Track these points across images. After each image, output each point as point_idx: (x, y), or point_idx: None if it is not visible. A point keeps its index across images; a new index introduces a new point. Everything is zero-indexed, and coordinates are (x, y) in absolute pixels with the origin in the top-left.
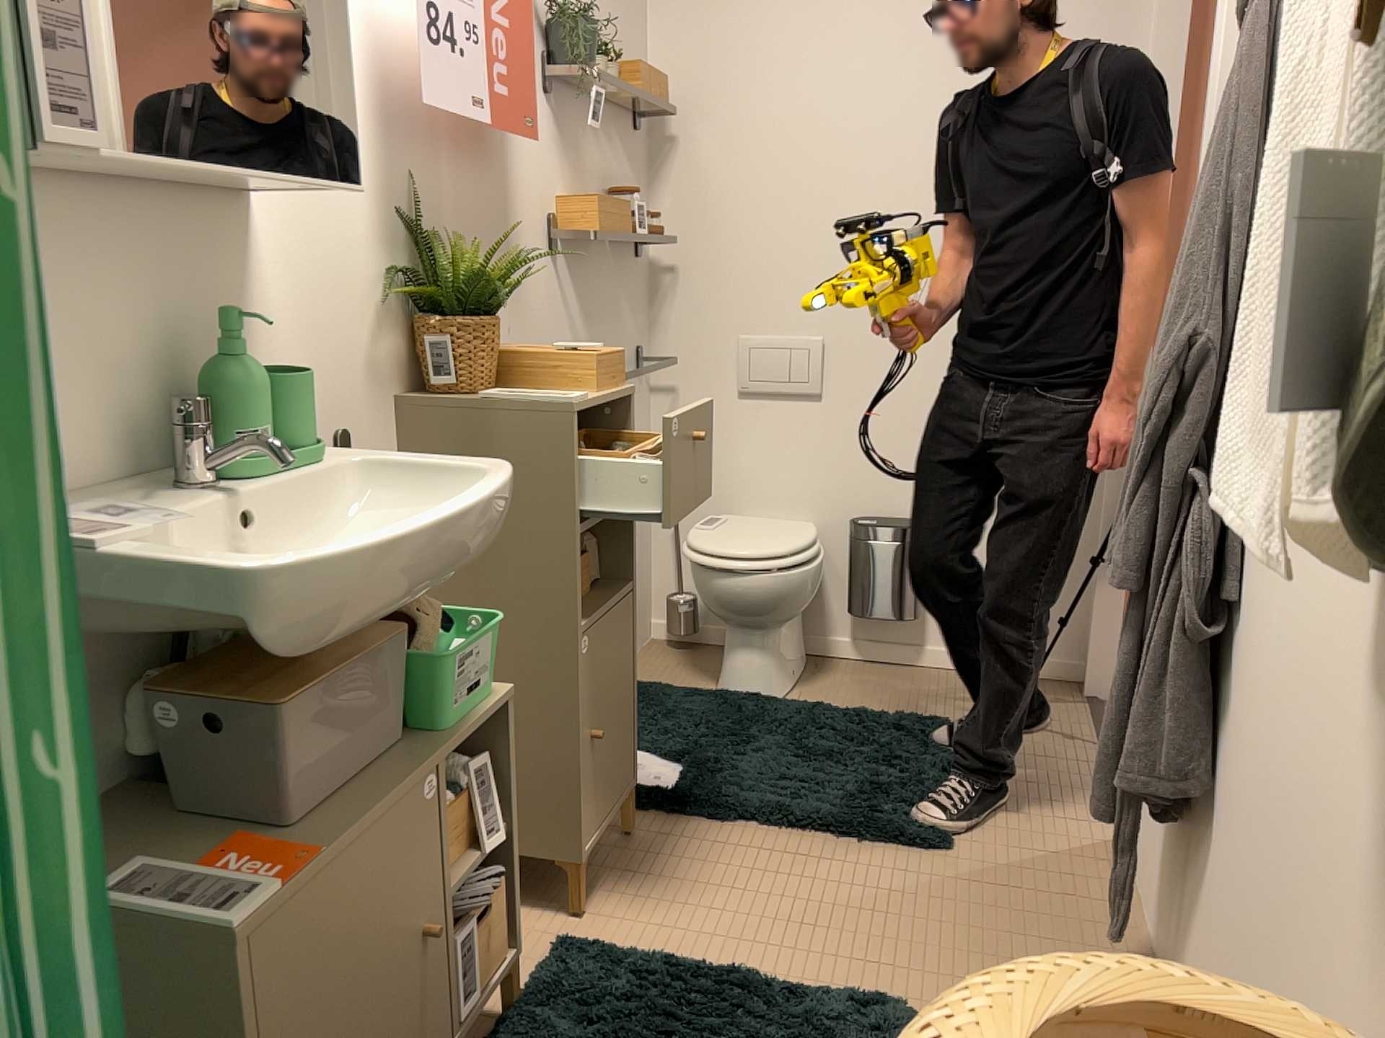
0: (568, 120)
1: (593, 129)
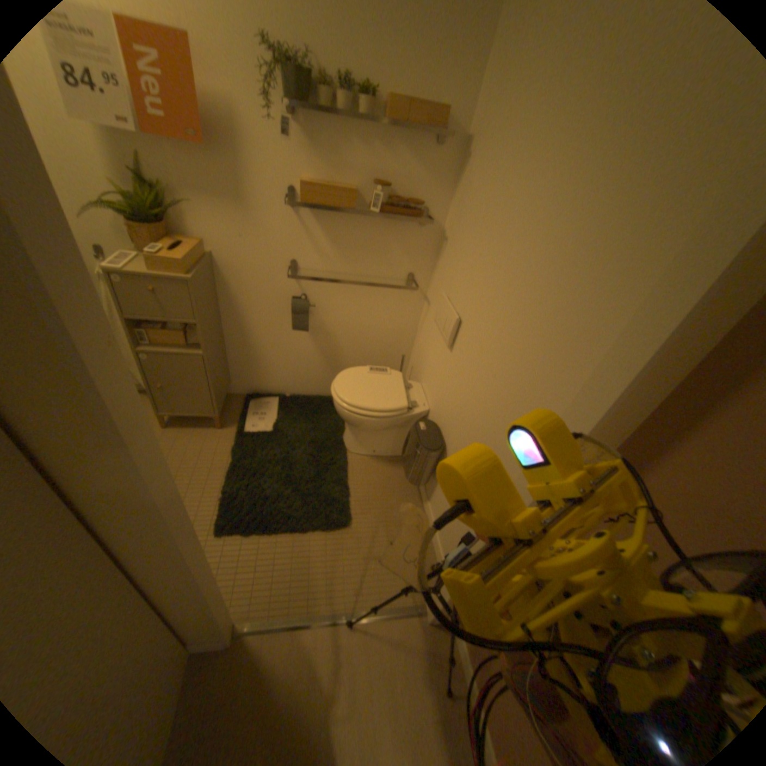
0: (322, 130)
1: (362, 138)
